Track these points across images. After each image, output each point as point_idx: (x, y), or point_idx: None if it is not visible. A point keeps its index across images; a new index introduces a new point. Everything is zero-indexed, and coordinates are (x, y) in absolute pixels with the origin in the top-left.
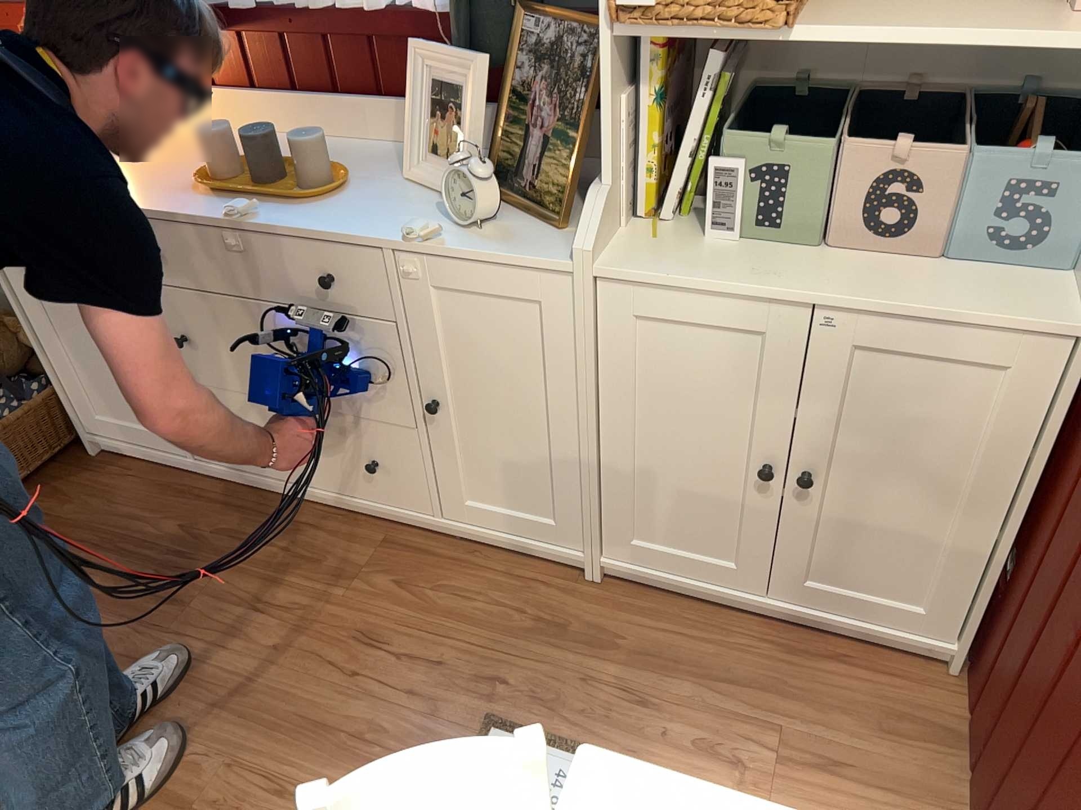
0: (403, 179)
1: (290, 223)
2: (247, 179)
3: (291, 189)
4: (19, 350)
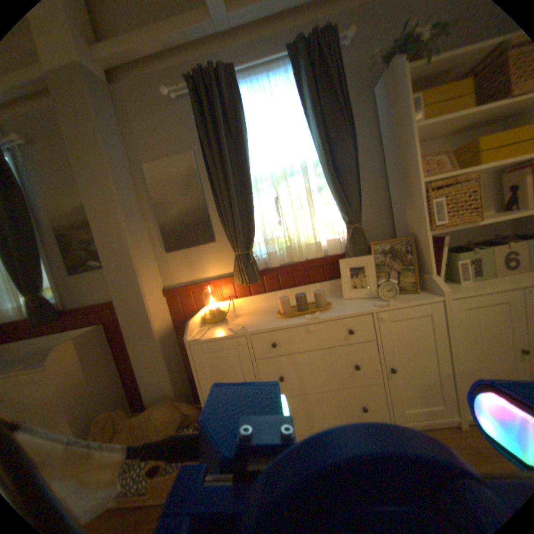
0: (338, 299)
1: (328, 315)
2: (292, 311)
3: (310, 309)
4: (176, 416)
